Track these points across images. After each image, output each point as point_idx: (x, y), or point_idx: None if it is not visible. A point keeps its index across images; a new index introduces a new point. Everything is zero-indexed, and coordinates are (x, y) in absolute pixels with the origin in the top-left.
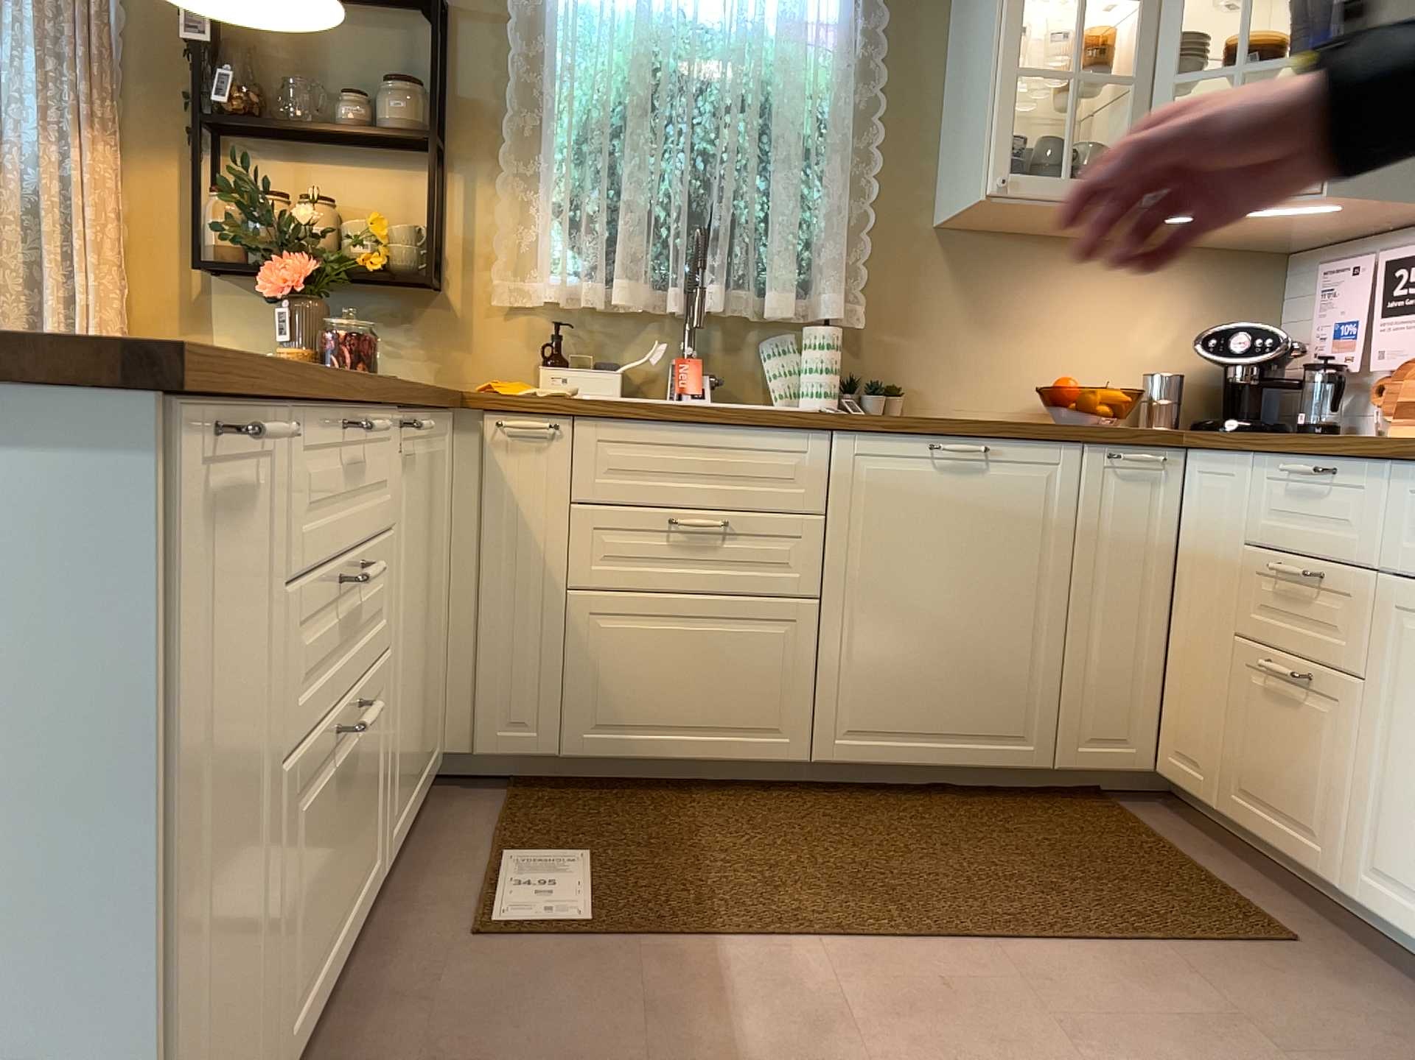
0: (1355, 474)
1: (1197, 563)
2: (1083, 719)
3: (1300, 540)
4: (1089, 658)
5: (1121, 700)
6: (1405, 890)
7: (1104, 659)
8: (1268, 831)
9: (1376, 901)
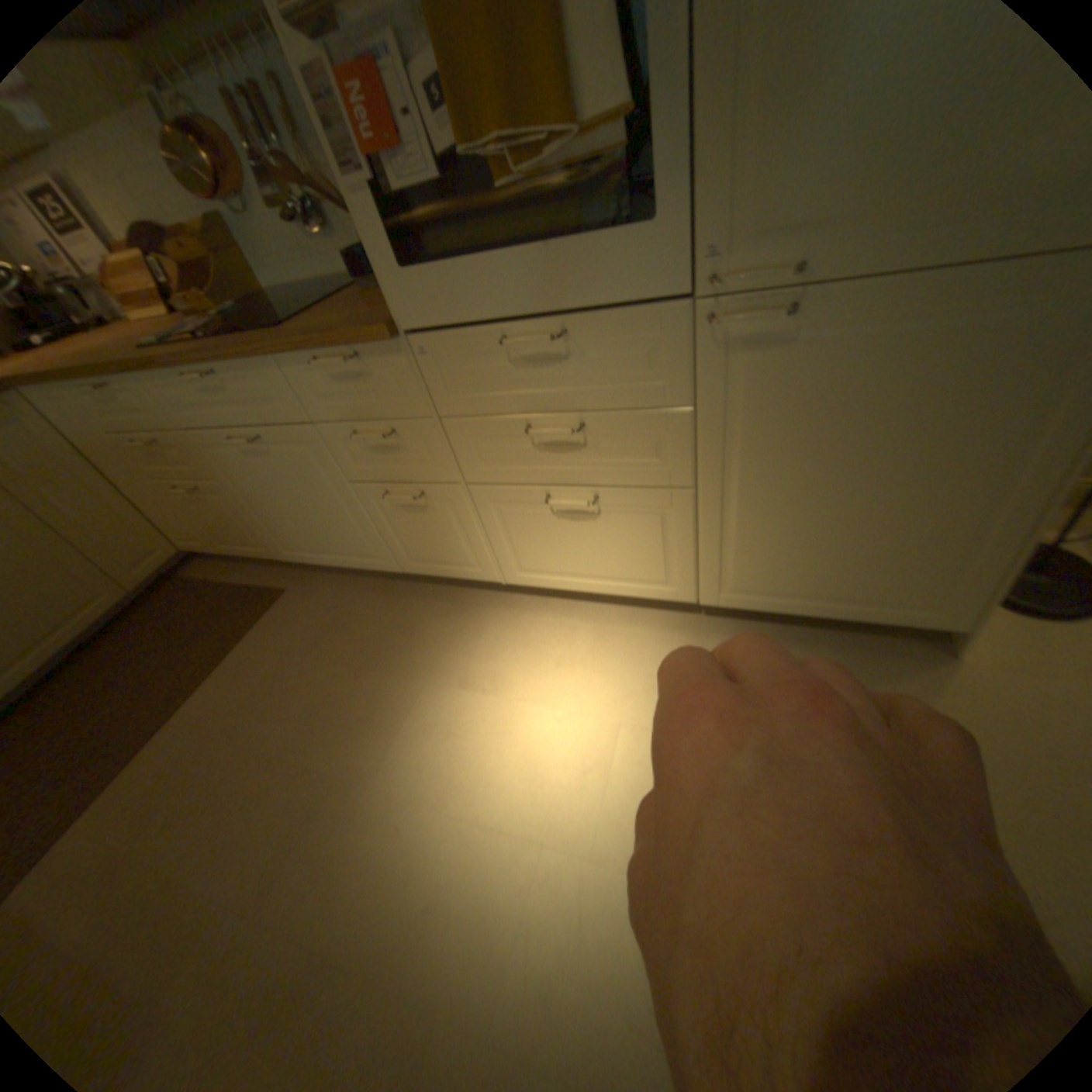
0: (118, 384)
1: (94, 453)
2: (119, 563)
3: (129, 426)
4: (88, 536)
5: (129, 539)
6: (299, 550)
7: (98, 529)
8: (242, 553)
9: (295, 558)
